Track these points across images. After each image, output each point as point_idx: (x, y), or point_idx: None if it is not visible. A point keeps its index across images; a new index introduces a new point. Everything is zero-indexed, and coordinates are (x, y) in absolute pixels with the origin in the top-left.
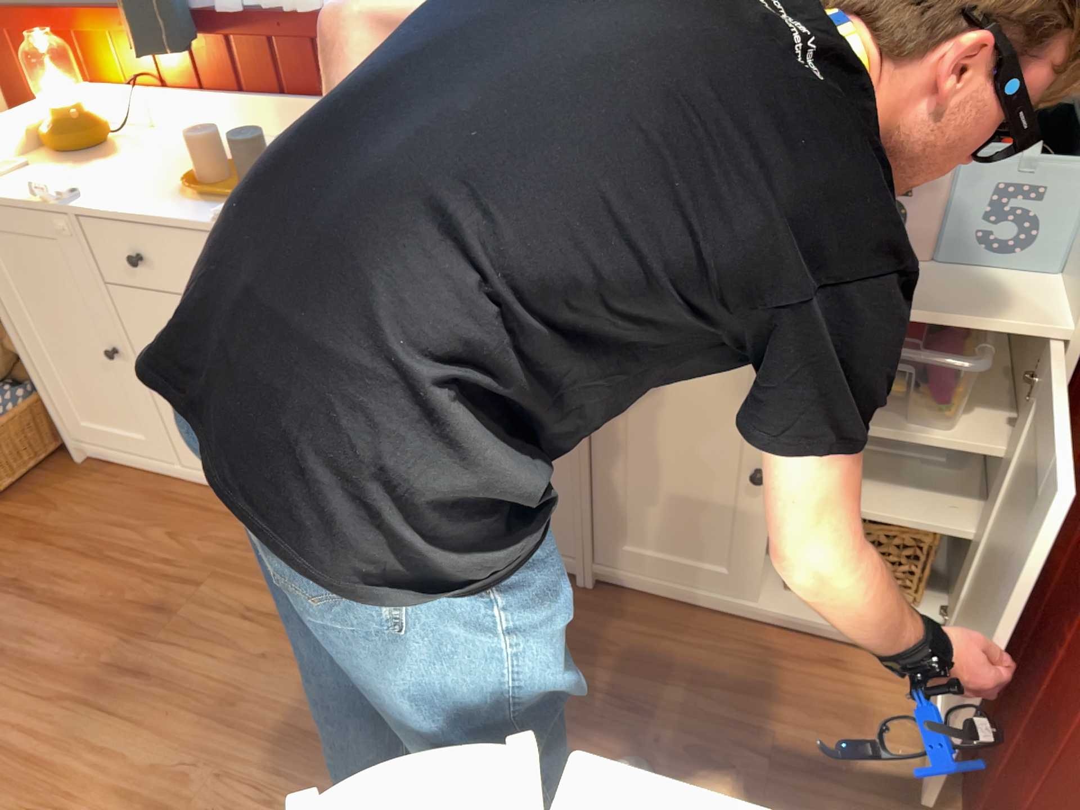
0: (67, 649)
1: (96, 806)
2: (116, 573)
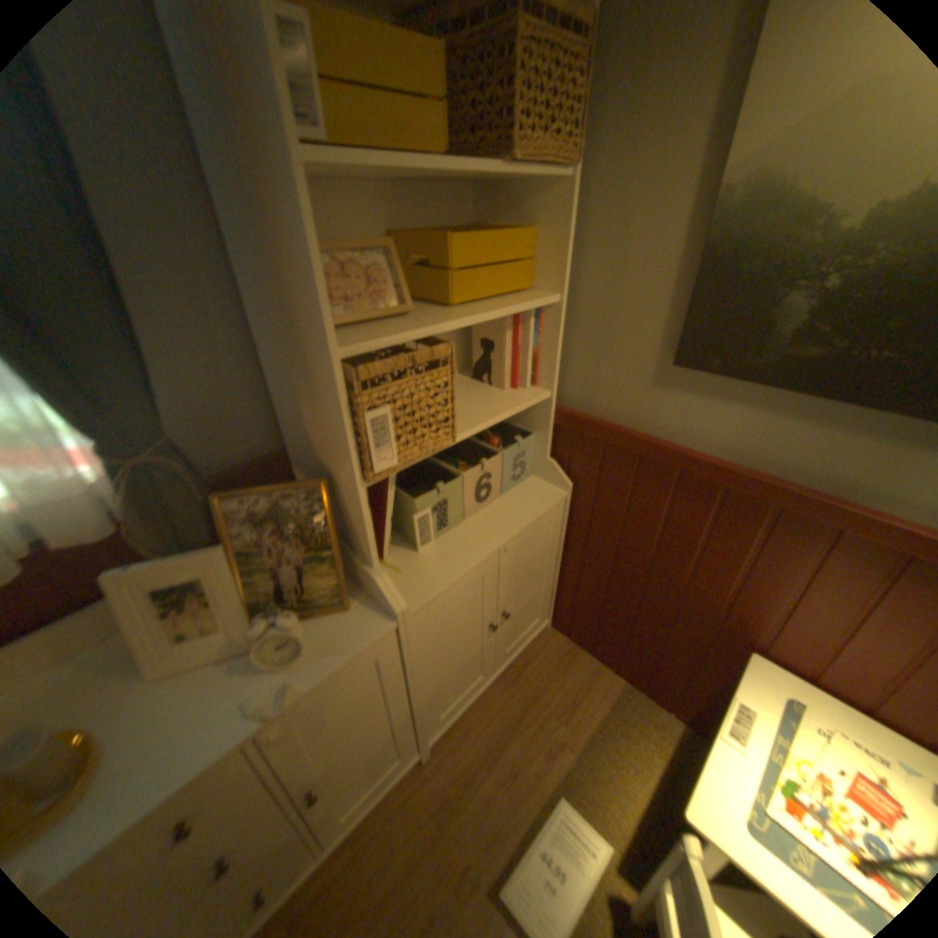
0: None
1: None
2: None
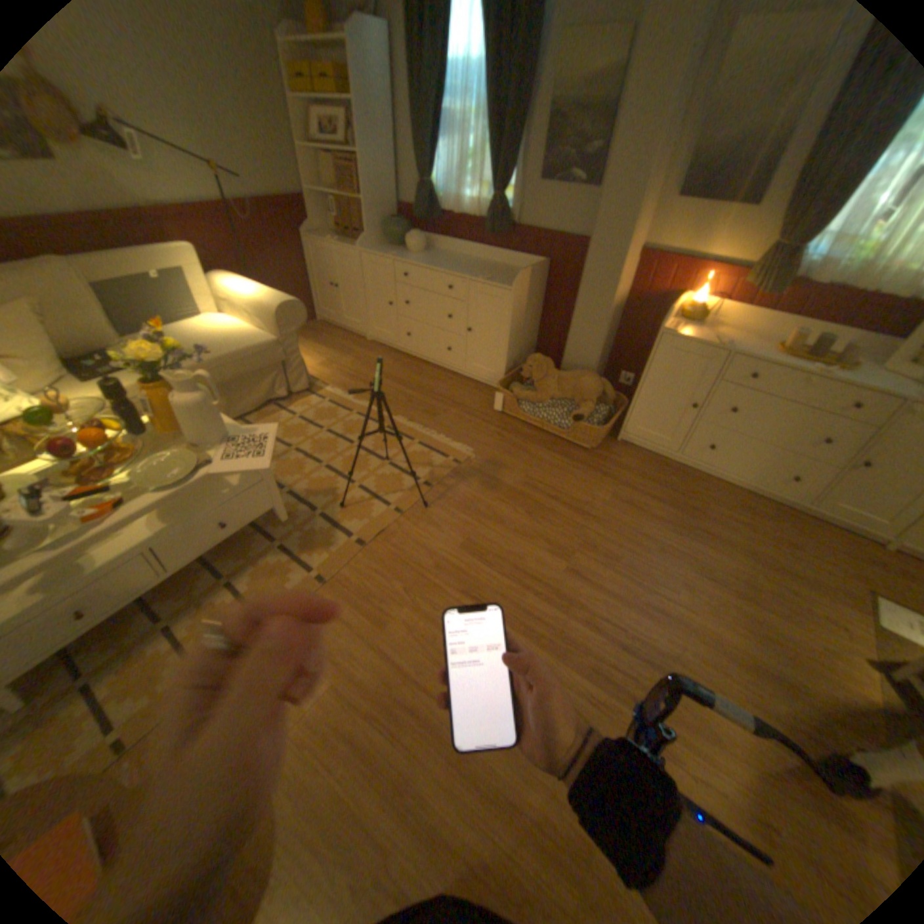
0: (665, 516)
1: (721, 579)
2: (664, 491)
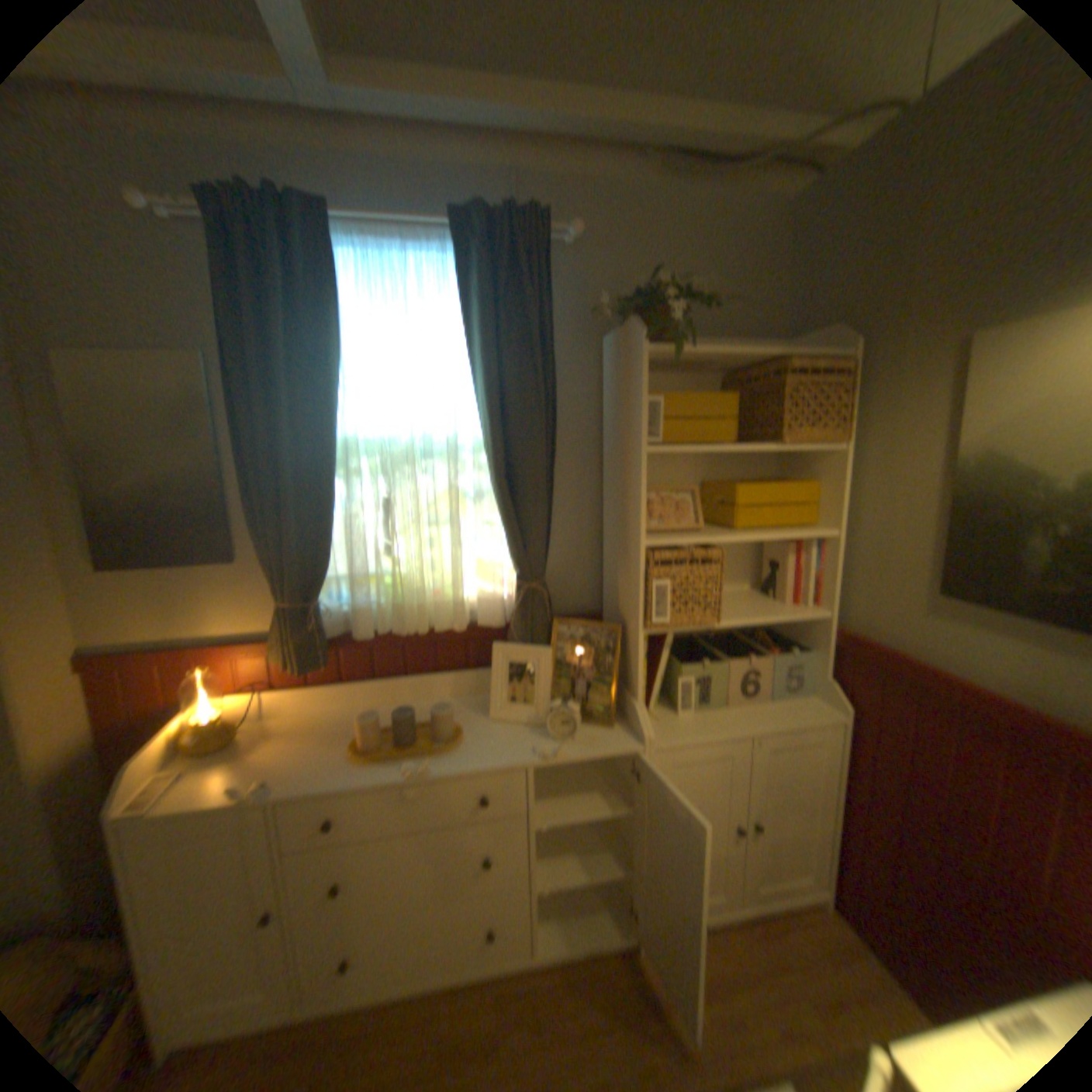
0: None
1: None
2: None
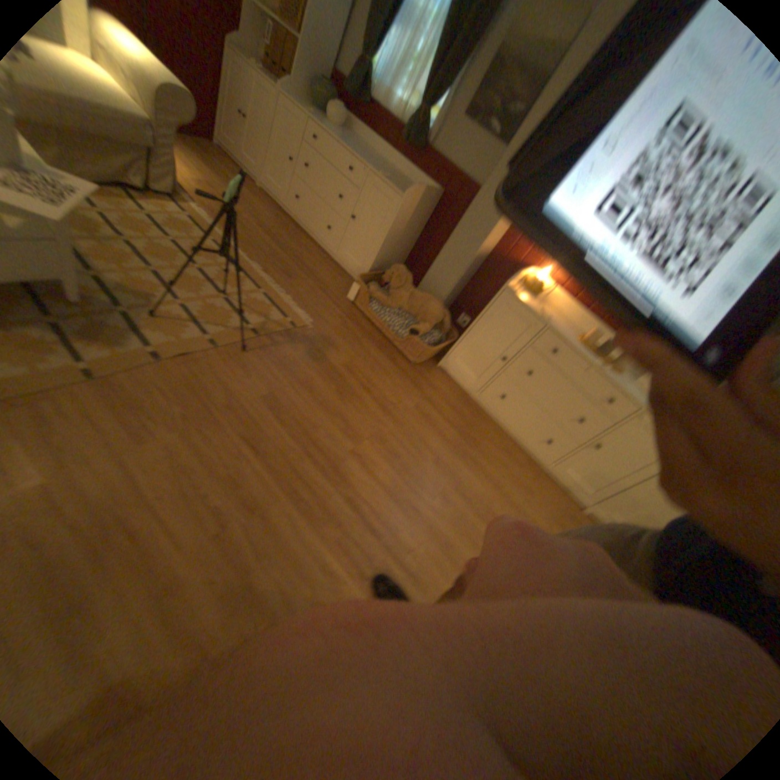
0: (449, 437)
1: (469, 498)
2: (456, 417)
